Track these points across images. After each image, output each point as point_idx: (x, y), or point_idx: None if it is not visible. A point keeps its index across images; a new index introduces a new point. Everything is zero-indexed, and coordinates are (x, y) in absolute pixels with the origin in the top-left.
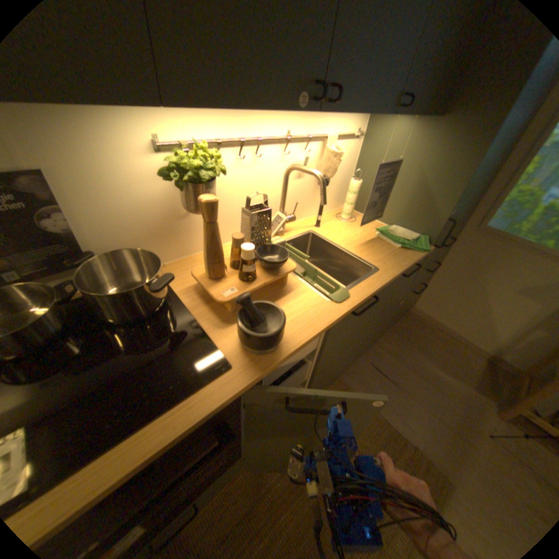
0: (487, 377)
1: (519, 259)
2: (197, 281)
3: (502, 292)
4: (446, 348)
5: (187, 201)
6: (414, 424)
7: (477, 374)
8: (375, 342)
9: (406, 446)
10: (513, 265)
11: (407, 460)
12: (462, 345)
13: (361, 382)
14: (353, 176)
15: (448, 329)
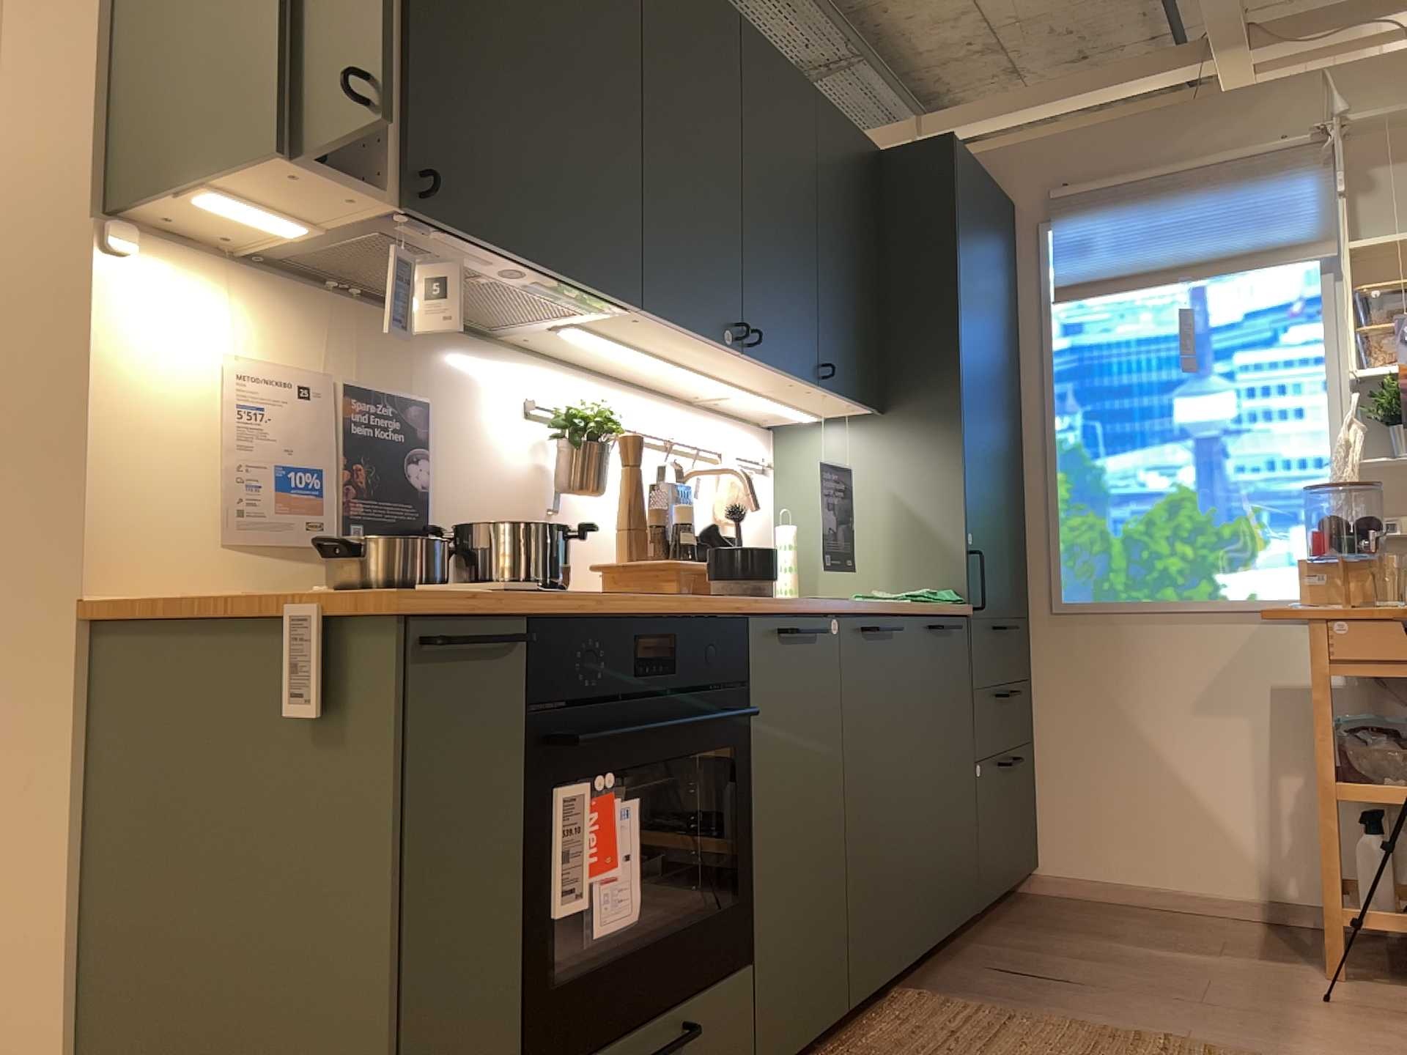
0: (1278, 940)
1: (1150, 642)
2: (610, 566)
3: (1173, 724)
4: (1159, 923)
5: (569, 475)
6: (1146, 1017)
7: (1253, 941)
8: (979, 941)
9: (1142, 1036)
10: (1151, 658)
11: (1157, 1051)
12: (1195, 913)
13: (981, 992)
14: (782, 523)
15: (1144, 887)
